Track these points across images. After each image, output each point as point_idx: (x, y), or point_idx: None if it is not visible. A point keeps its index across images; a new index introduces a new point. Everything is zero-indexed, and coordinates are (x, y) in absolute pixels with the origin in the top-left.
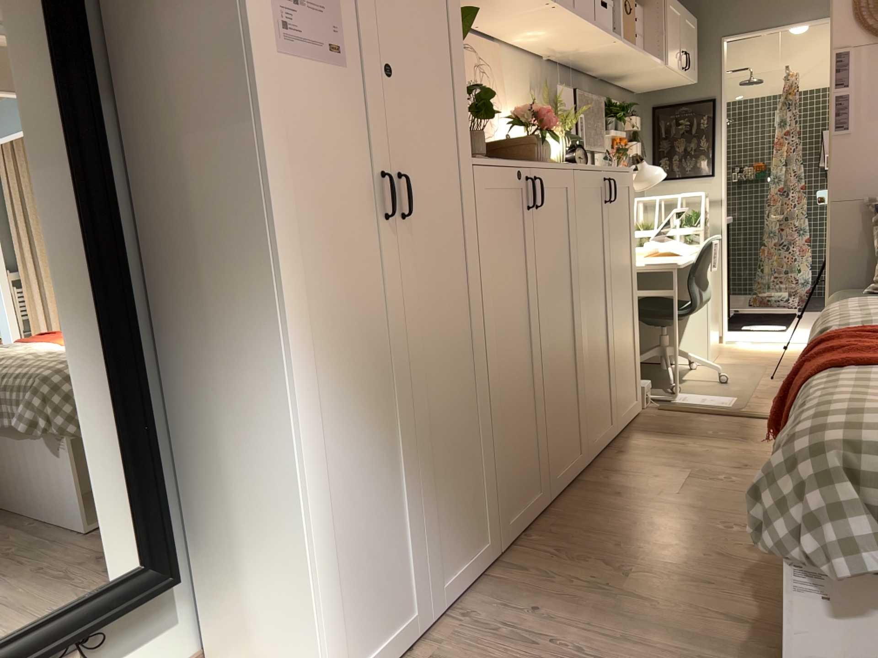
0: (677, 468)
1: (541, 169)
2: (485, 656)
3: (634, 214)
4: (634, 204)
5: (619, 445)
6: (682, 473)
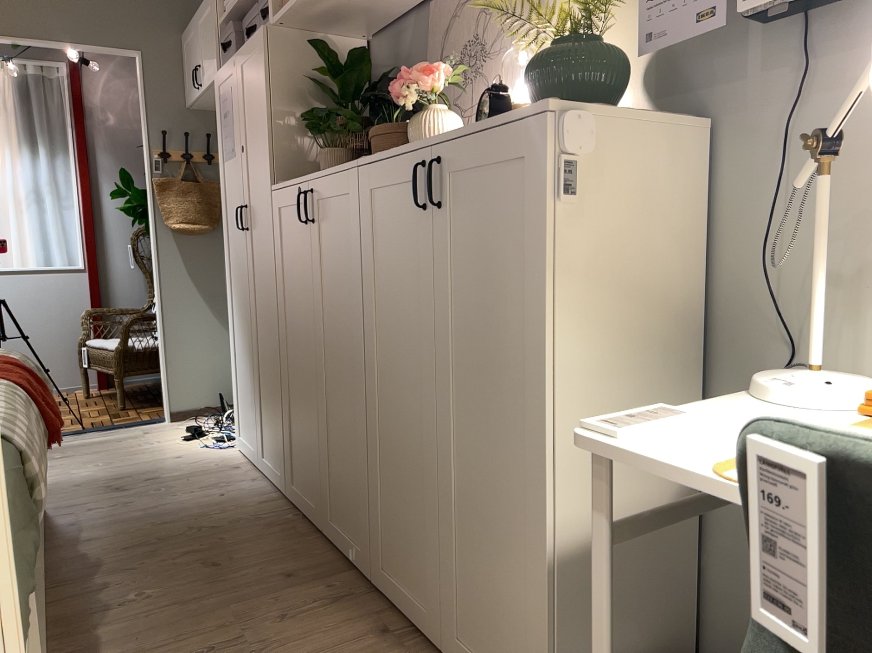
0: (276, 651)
1: (316, 180)
2: (218, 479)
3: (546, 236)
4: (546, 206)
5: (410, 648)
6: (260, 646)
